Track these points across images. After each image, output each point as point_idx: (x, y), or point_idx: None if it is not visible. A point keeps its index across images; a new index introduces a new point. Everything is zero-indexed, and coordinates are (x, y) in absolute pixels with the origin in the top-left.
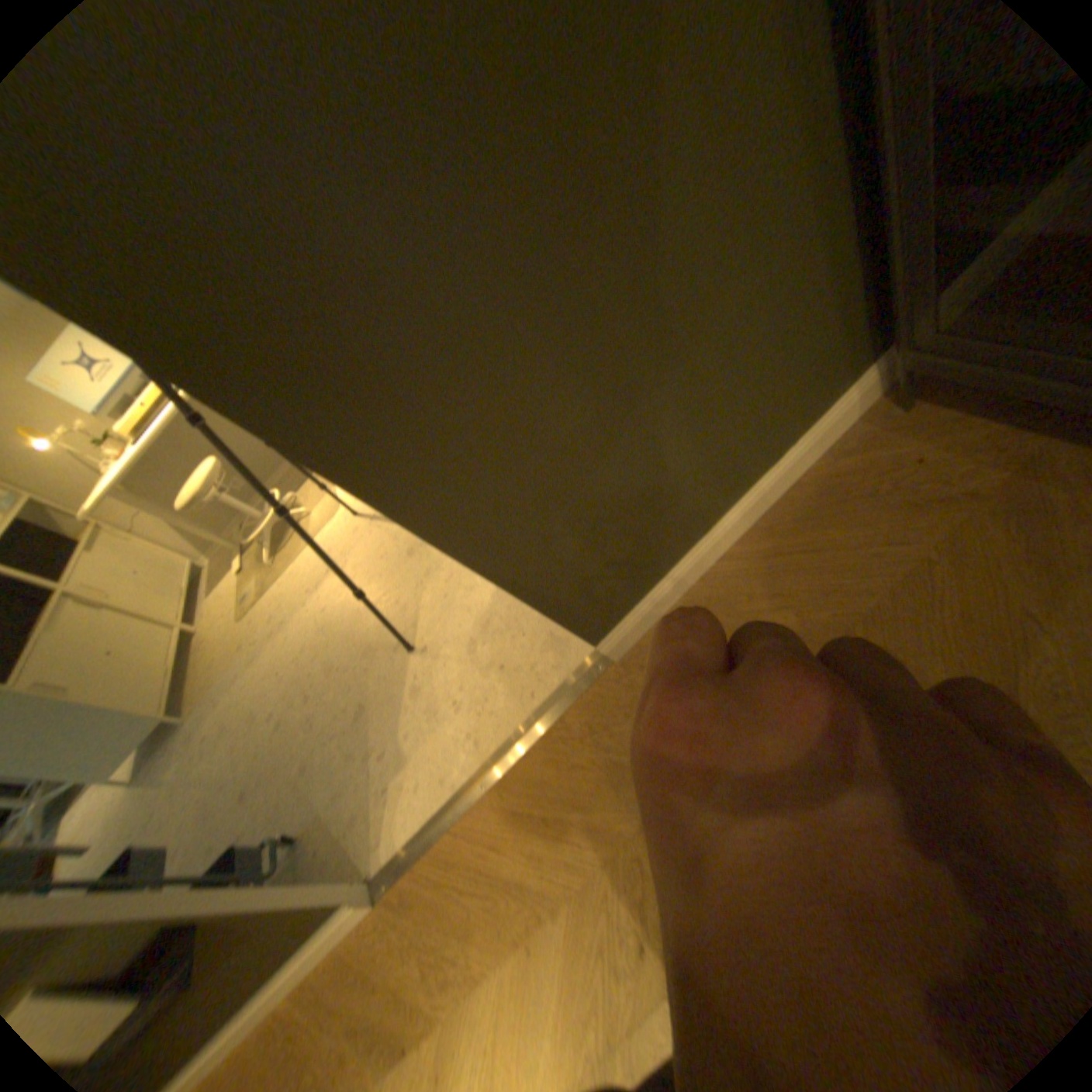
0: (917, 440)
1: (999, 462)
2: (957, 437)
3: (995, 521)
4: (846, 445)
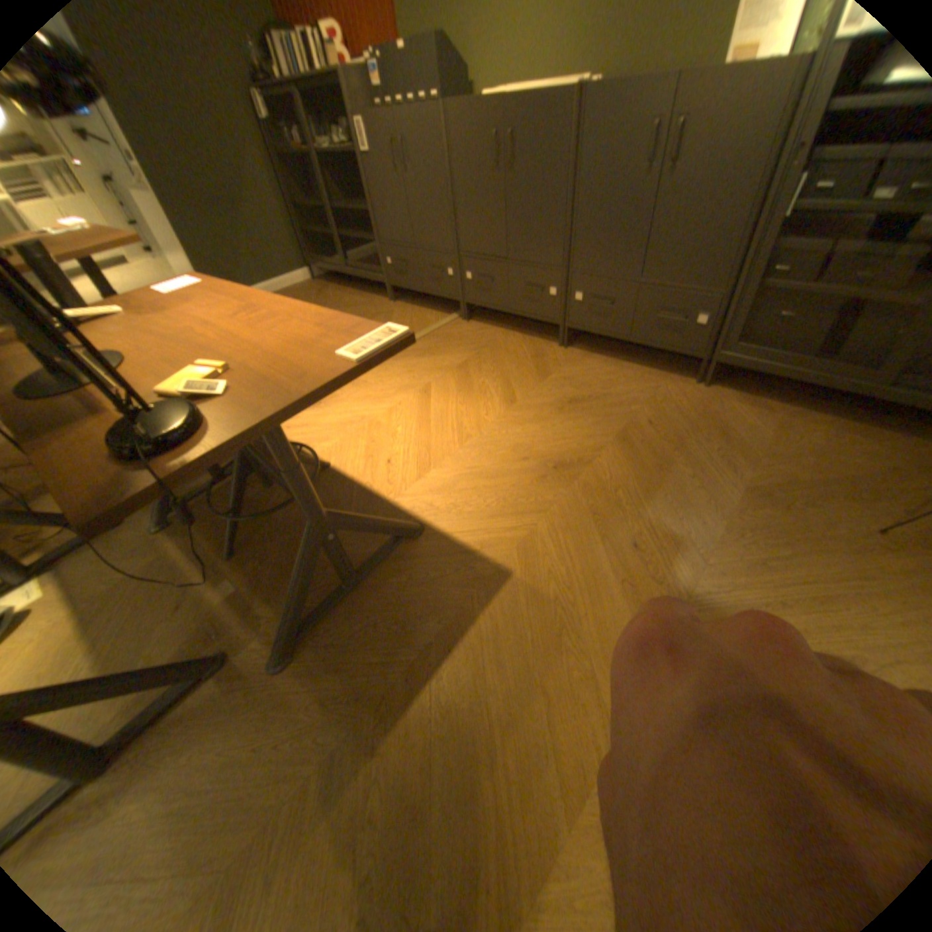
0: (311, 283)
1: (321, 285)
2: (318, 283)
3: (315, 291)
4: (298, 284)
